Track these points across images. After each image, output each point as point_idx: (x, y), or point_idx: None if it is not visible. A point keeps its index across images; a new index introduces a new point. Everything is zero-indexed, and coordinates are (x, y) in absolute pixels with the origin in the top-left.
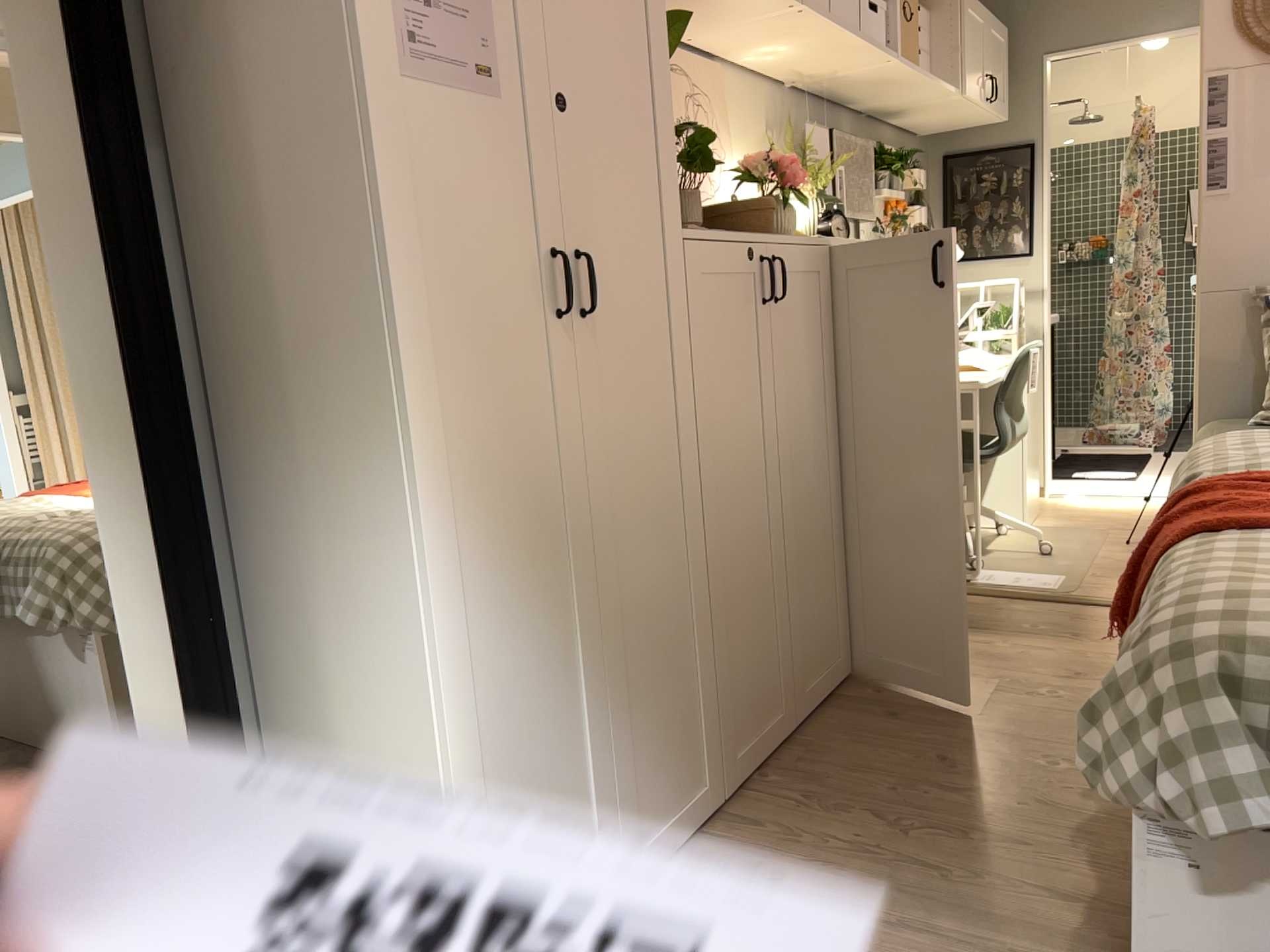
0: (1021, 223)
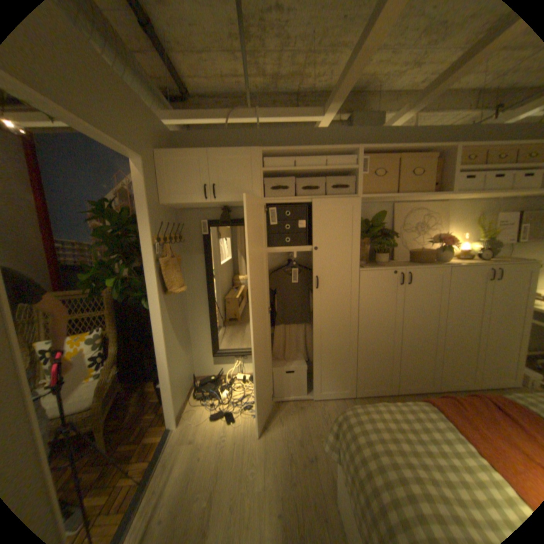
0: None
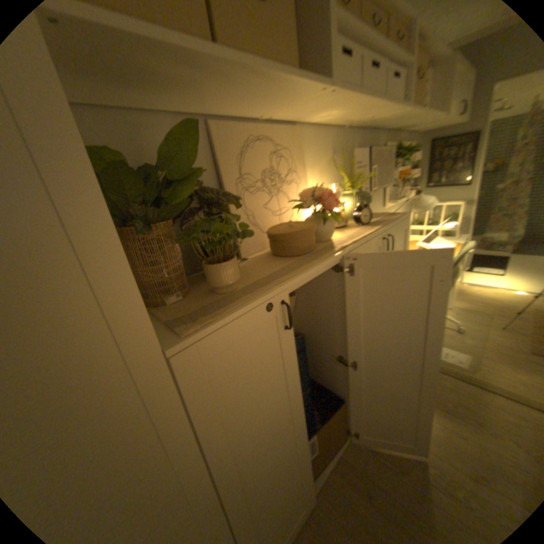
0: (467, 169)
